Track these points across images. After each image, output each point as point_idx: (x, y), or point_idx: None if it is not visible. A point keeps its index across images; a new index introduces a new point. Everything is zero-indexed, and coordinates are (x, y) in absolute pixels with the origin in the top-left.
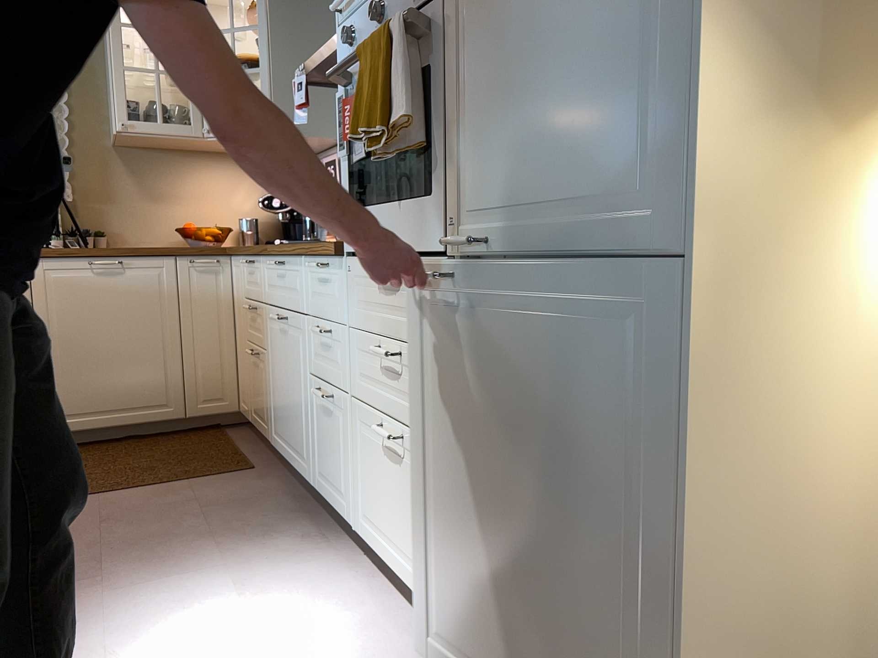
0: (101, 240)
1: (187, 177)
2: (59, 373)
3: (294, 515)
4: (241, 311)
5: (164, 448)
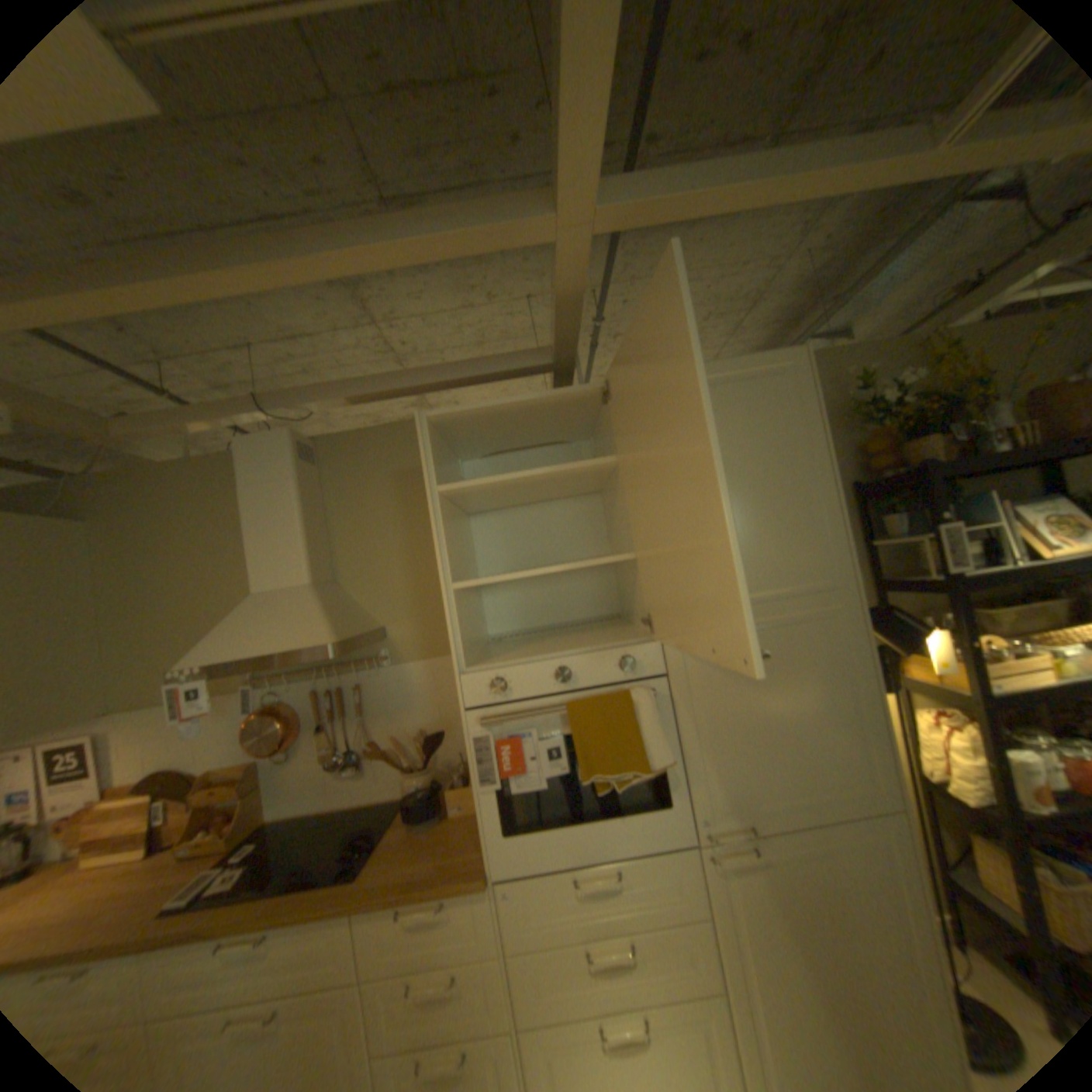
0: None
1: None
2: None
3: None
4: None
5: None
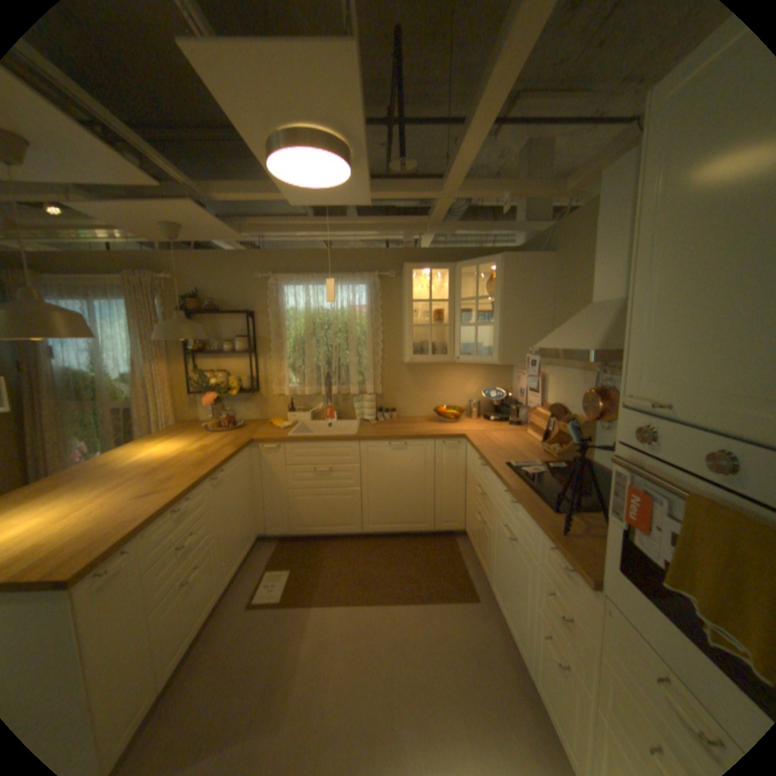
0: (394, 414)
1: (440, 377)
2: (371, 502)
3: (516, 693)
4: (472, 480)
5: (422, 554)
